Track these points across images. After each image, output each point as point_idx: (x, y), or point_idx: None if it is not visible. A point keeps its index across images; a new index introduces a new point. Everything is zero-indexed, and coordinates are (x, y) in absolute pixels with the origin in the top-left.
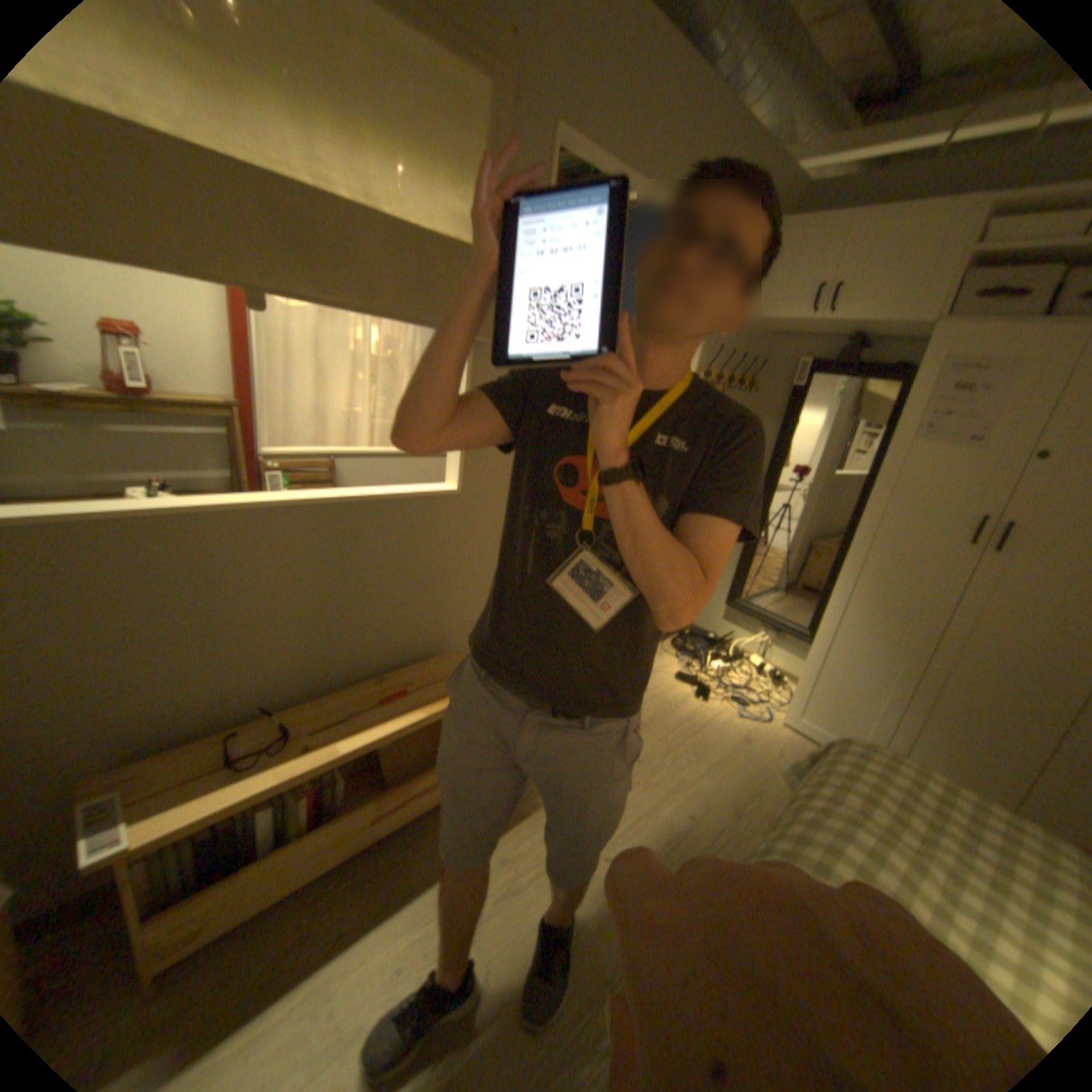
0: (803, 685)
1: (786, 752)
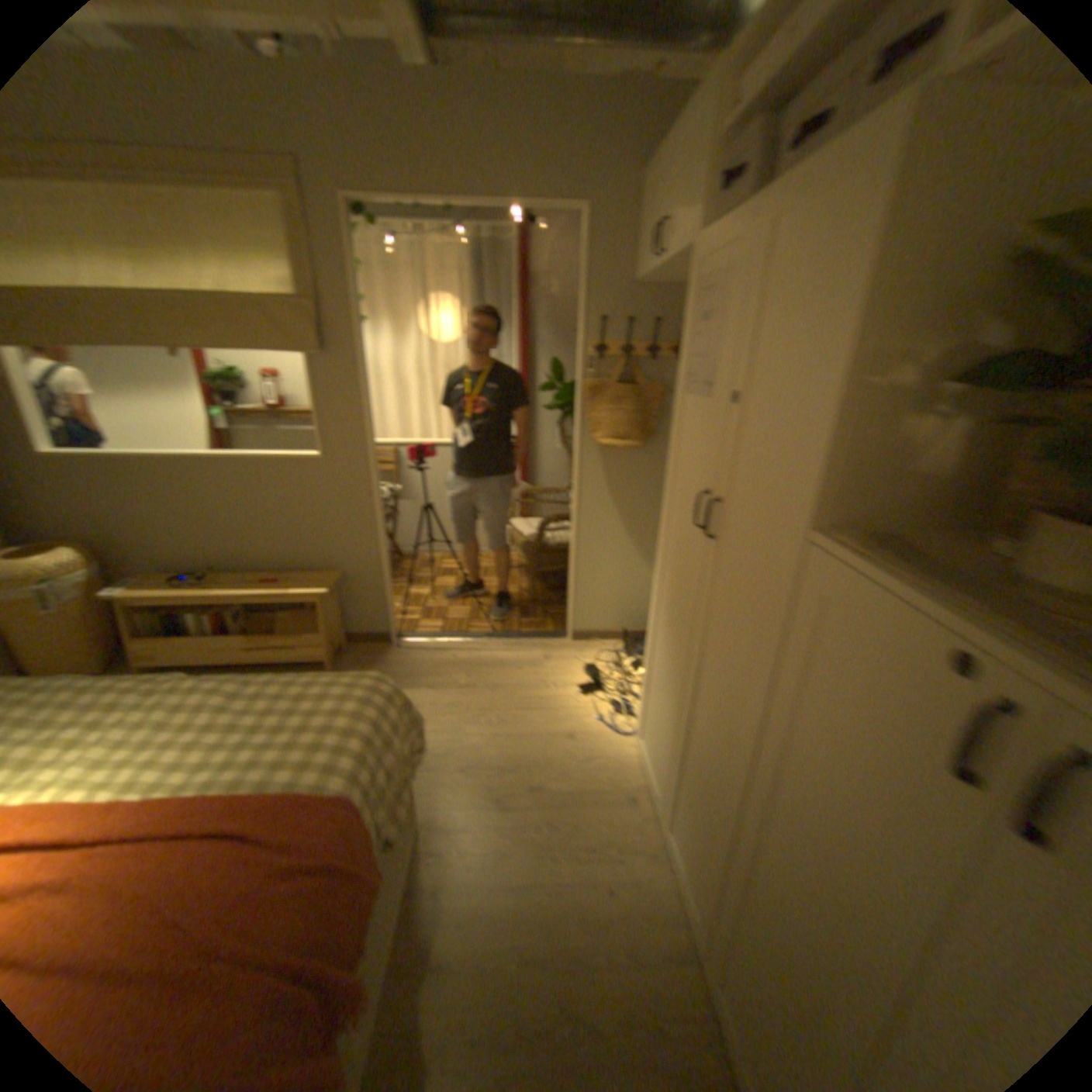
0: (640, 700)
1: (594, 764)
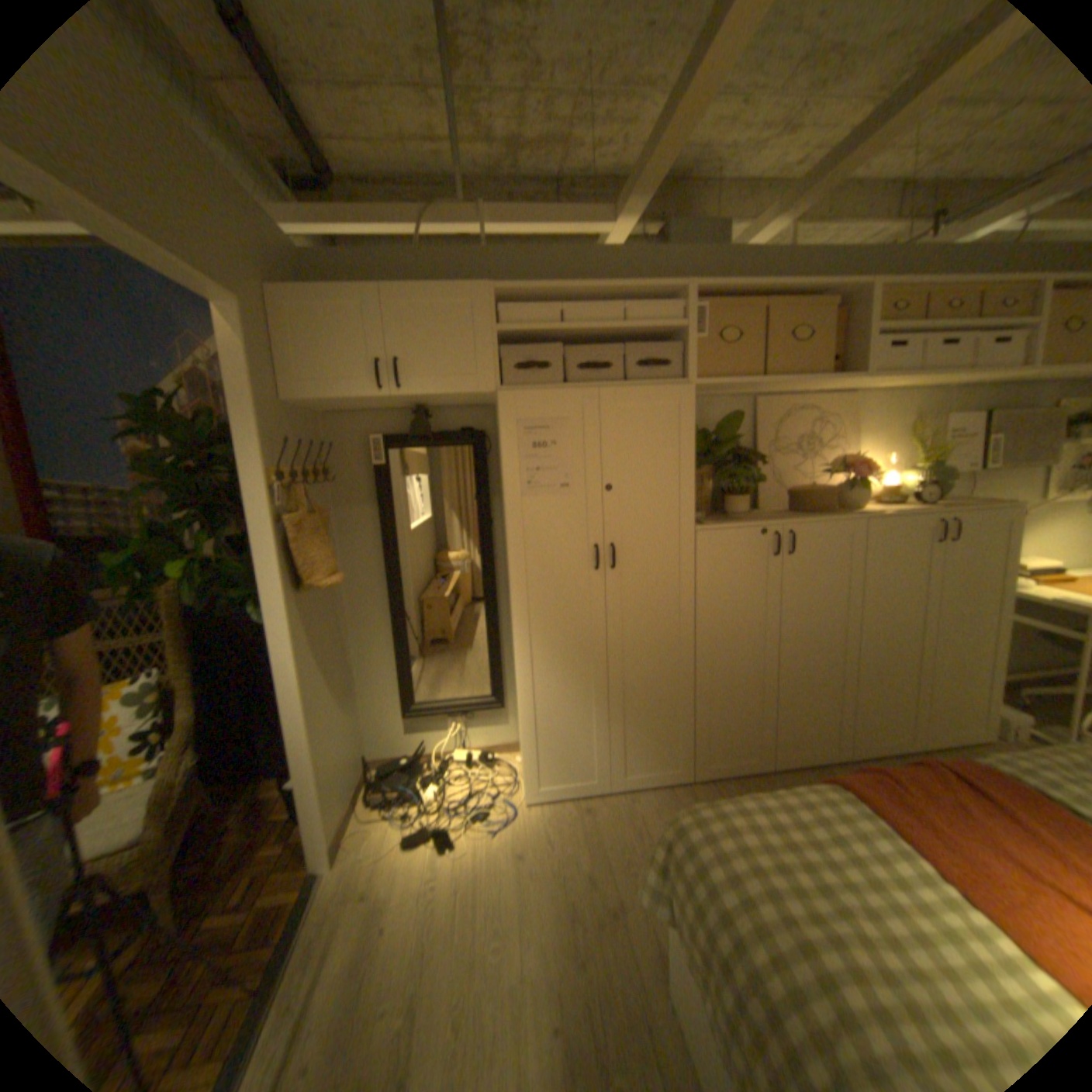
0: (528, 757)
1: (551, 835)
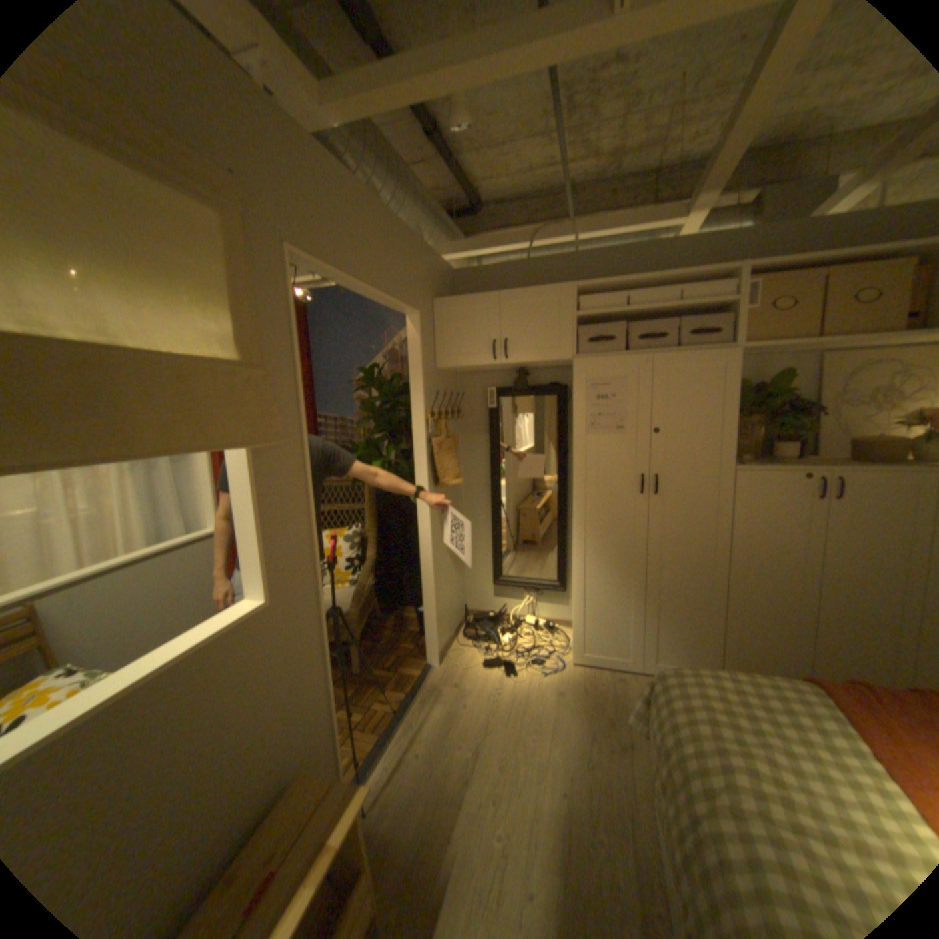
0: (577, 629)
1: (587, 689)
